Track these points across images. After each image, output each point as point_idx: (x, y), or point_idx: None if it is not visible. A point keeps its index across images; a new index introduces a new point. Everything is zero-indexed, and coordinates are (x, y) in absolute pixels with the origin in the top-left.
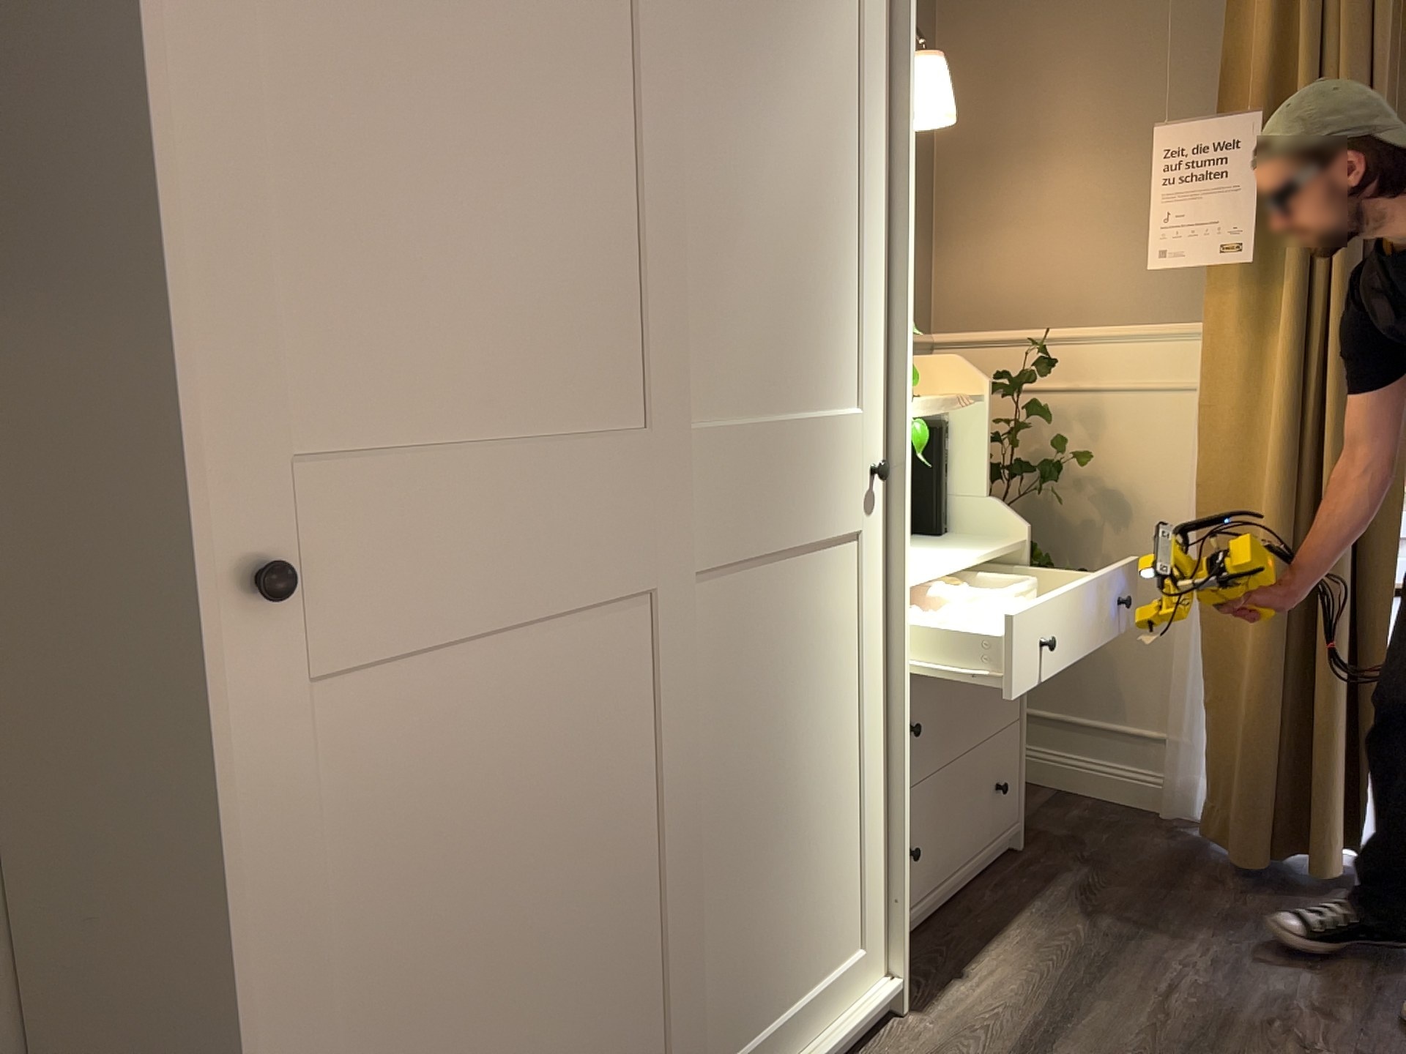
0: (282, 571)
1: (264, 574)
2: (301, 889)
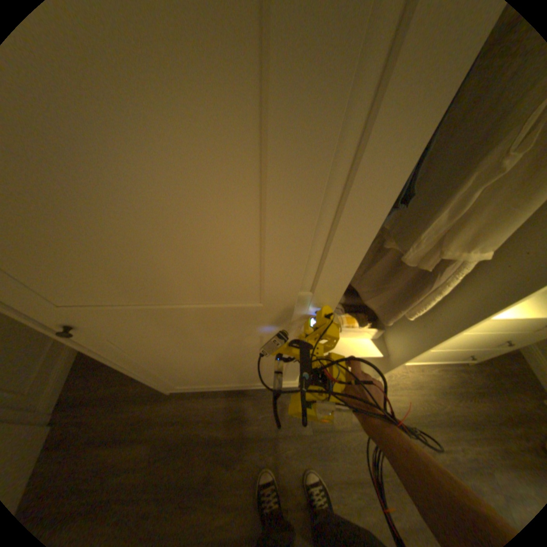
0: (64, 333)
1: (57, 333)
2: (125, 359)
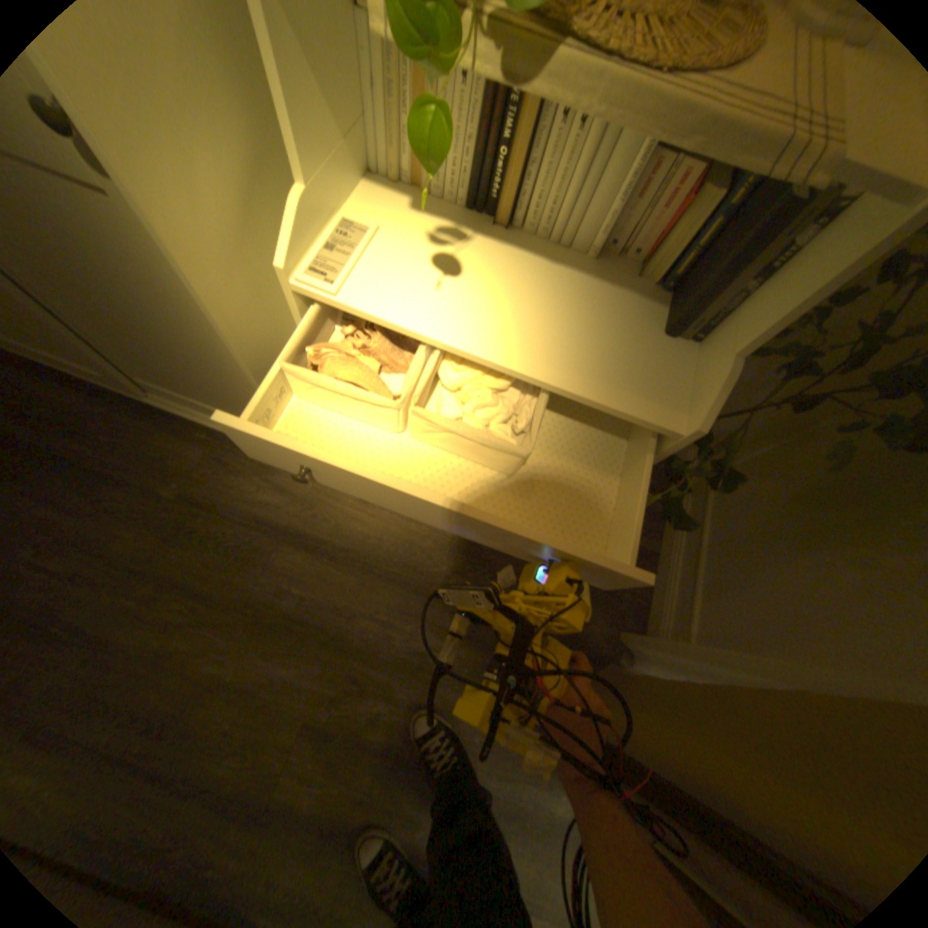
0: None
1: None
2: None
